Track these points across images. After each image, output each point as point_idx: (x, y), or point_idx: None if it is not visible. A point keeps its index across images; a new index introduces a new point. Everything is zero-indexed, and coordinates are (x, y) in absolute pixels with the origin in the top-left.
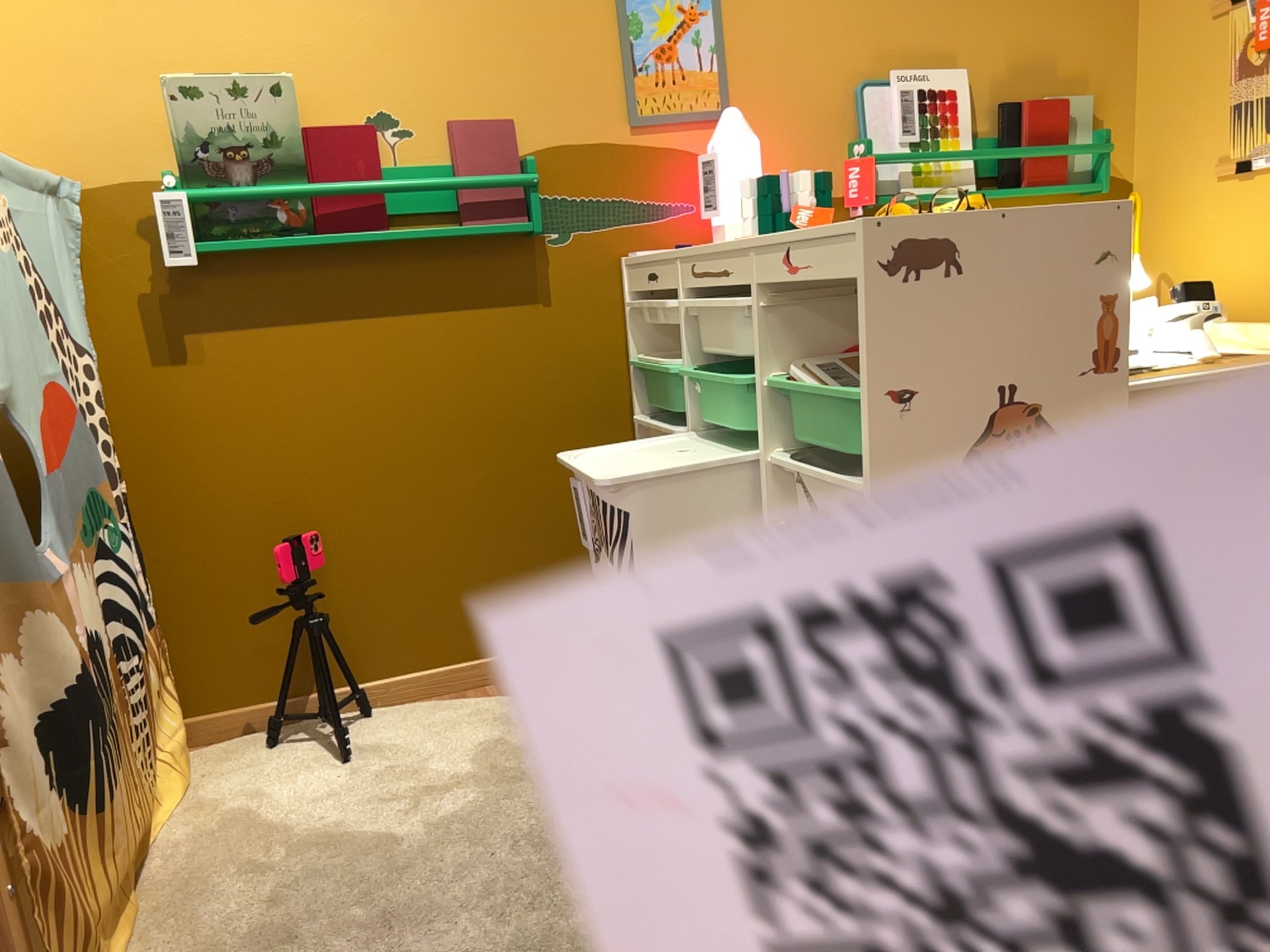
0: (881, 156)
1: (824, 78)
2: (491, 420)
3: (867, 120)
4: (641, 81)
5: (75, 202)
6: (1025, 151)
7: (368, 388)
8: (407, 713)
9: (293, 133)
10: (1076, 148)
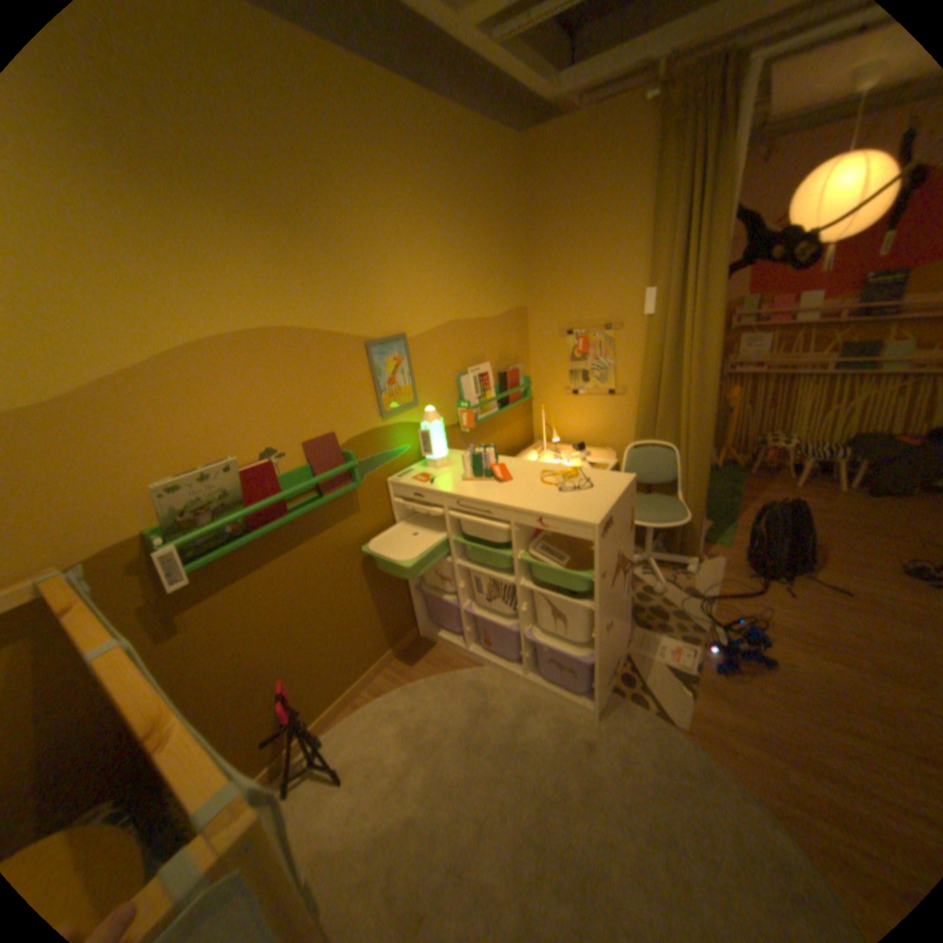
0: (470, 406)
1: (447, 376)
2: (344, 577)
3: (463, 391)
4: (384, 397)
5: (81, 581)
6: (512, 392)
7: (285, 593)
8: (340, 733)
9: (236, 487)
10: (523, 387)
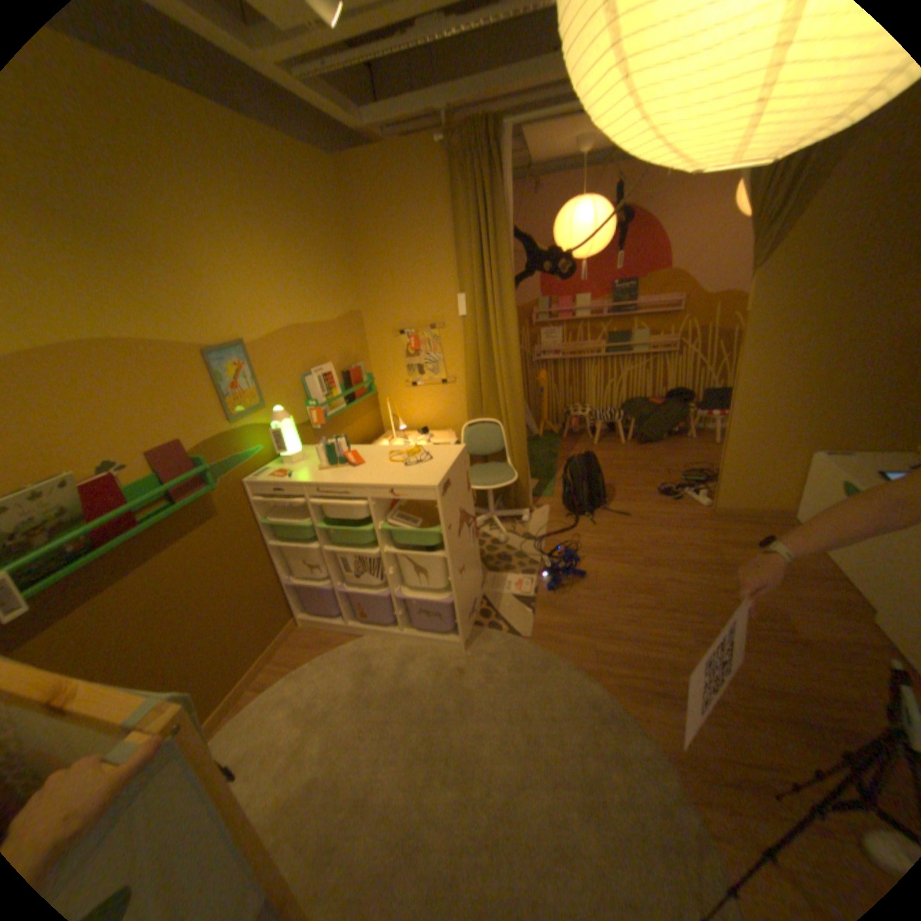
0: (318, 403)
1: (291, 378)
2: (209, 582)
3: (309, 391)
4: (228, 401)
5: None
6: (357, 388)
7: (144, 607)
8: (227, 735)
9: (76, 502)
10: (367, 383)
